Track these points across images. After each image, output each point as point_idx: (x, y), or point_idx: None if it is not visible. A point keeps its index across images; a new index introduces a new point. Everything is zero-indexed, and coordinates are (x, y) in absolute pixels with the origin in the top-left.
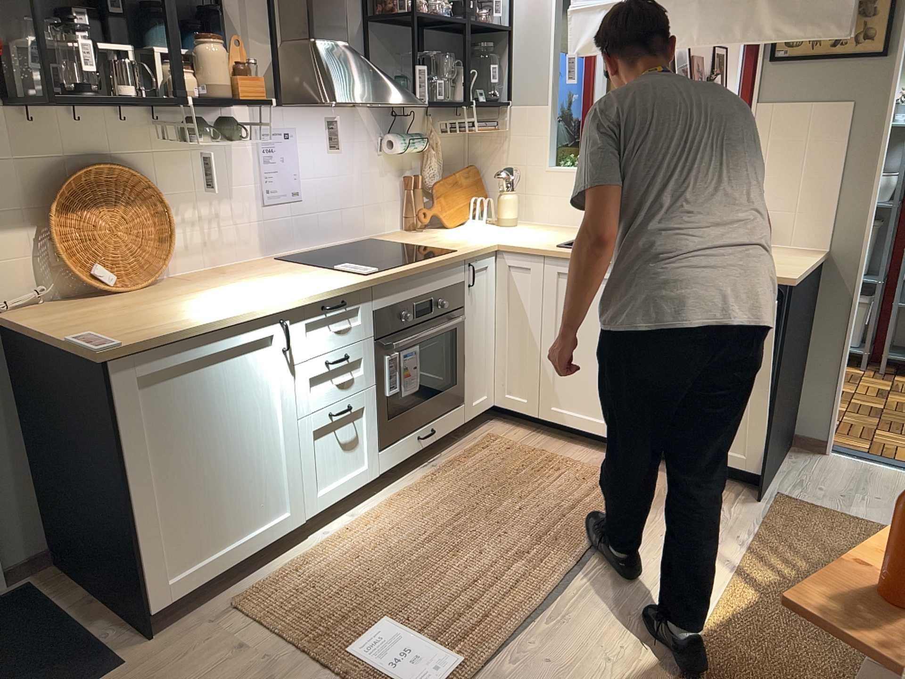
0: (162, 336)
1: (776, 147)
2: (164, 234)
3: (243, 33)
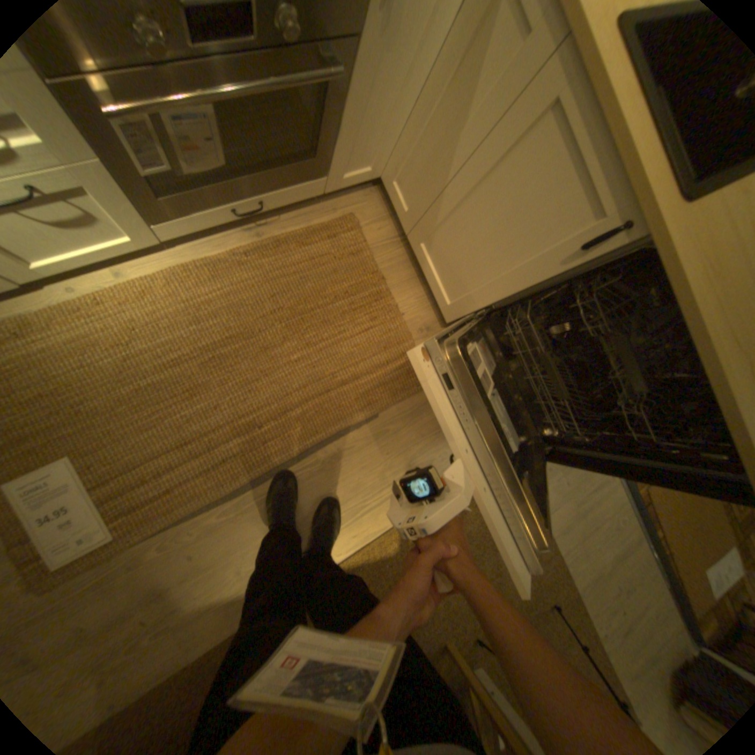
0: None
1: None
2: None
3: None
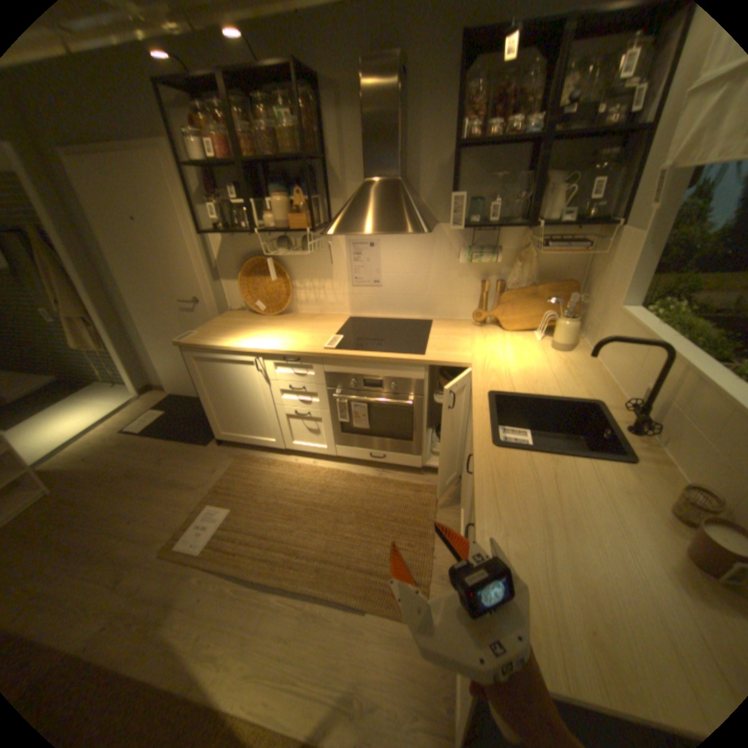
0: (197, 344)
1: None
2: (289, 292)
3: (341, 177)
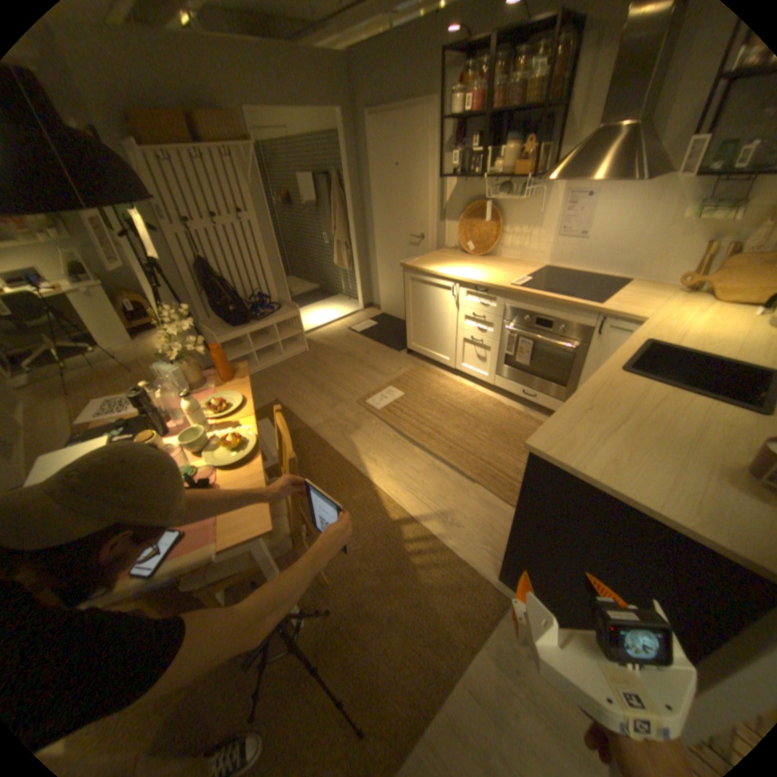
0: (415, 267)
1: None
2: (497, 236)
3: (579, 124)
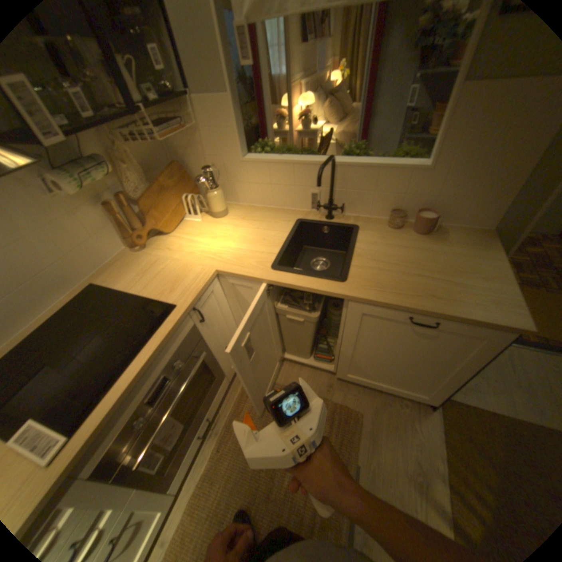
0: None
1: (470, 136)
2: None
3: None
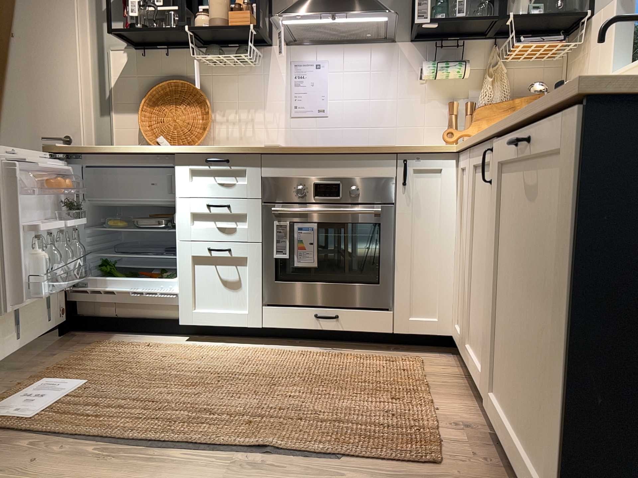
0: (80, 147)
1: None
2: (205, 124)
3: None
